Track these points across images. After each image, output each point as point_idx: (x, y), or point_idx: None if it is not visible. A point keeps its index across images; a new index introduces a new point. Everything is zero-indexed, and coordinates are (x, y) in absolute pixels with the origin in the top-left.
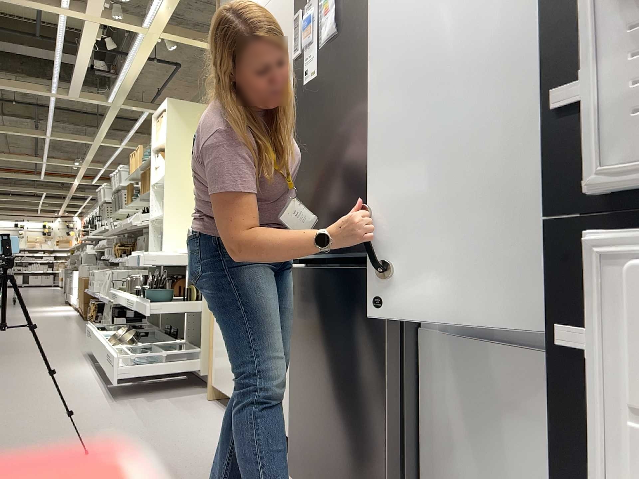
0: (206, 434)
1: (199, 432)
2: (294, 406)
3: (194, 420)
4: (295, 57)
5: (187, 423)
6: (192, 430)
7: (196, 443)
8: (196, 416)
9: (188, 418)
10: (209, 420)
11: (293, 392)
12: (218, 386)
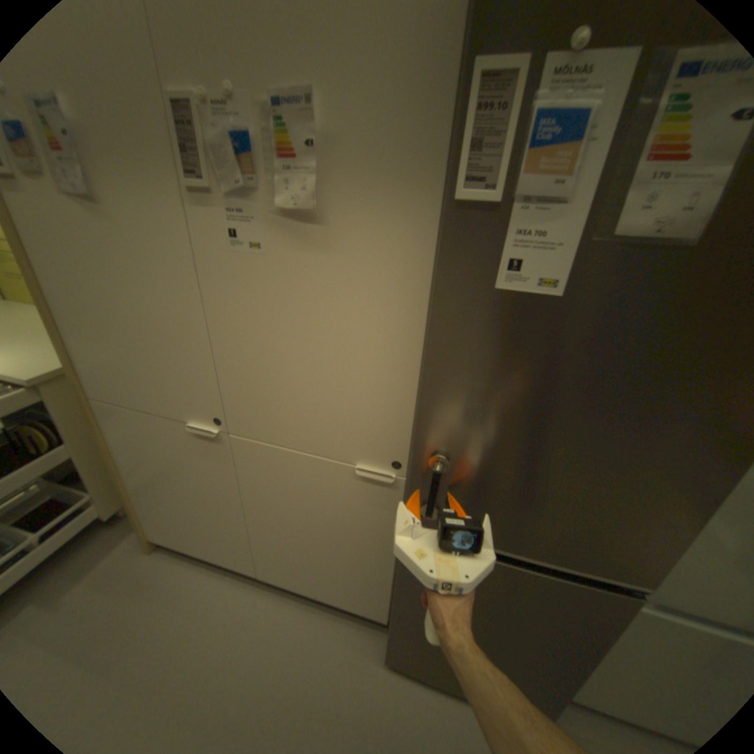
0: (214, 631)
1: (200, 633)
2: (397, 627)
3: (171, 611)
4: (468, 193)
5: (166, 624)
6: (187, 635)
7: (220, 660)
8: (163, 600)
9: (158, 612)
10: (187, 597)
11: (398, 621)
12: (163, 543)
